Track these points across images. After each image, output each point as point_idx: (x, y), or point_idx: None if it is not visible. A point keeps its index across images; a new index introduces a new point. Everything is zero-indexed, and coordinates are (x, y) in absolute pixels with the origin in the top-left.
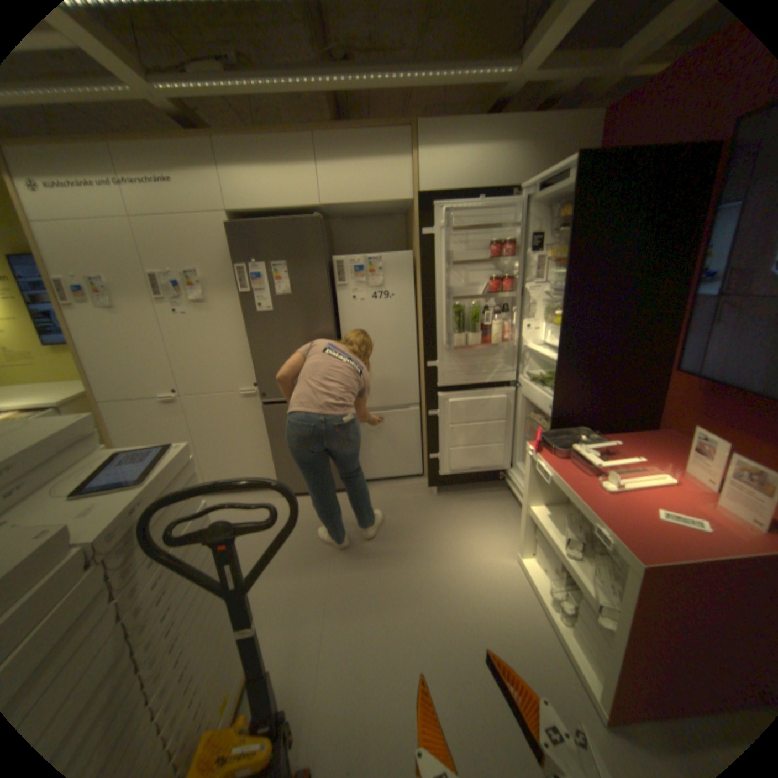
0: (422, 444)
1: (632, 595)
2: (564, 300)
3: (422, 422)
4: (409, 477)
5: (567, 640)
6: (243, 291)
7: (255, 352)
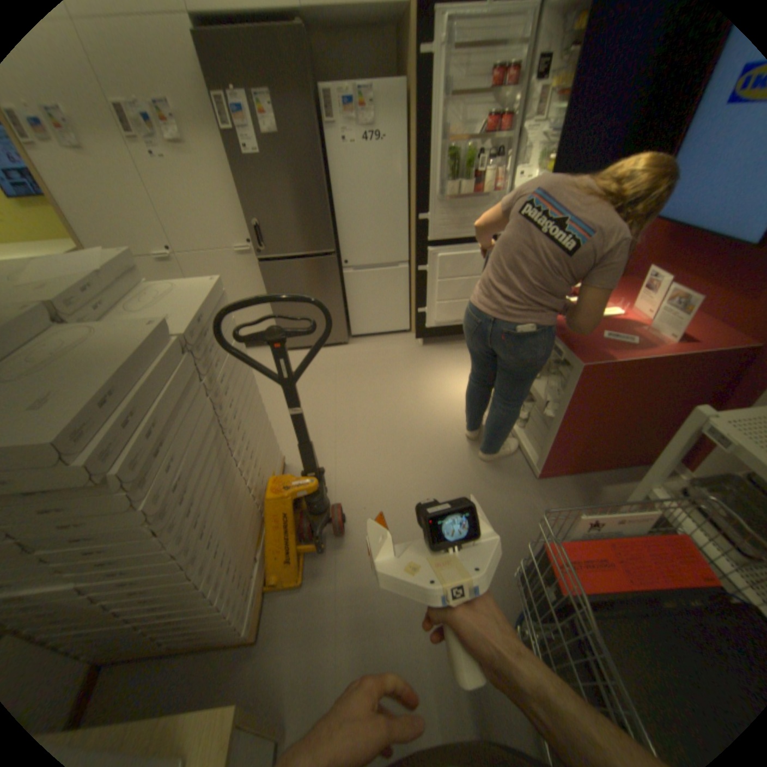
0: (411, 302)
1: (571, 388)
2: (560, 143)
3: (411, 280)
4: (398, 333)
5: (519, 434)
6: (224, 129)
7: (245, 203)
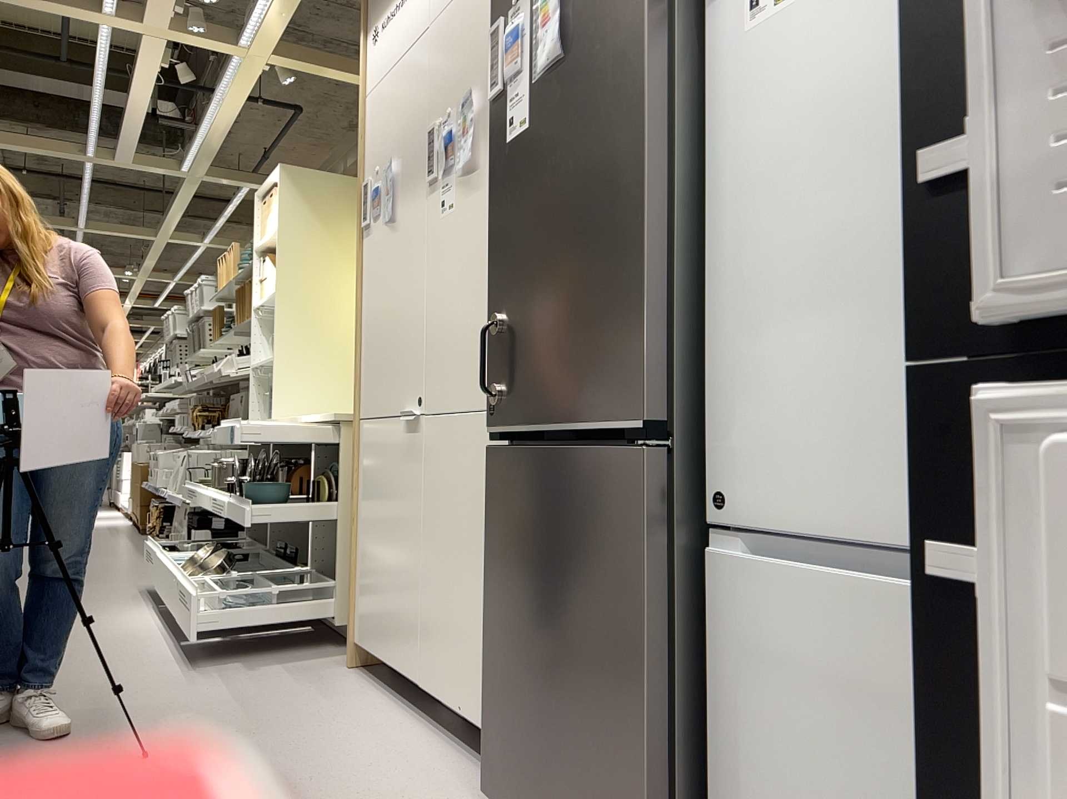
0: None
1: None
2: None
3: None
4: None
5: None
6: (493, 96)
7: (493, 270)
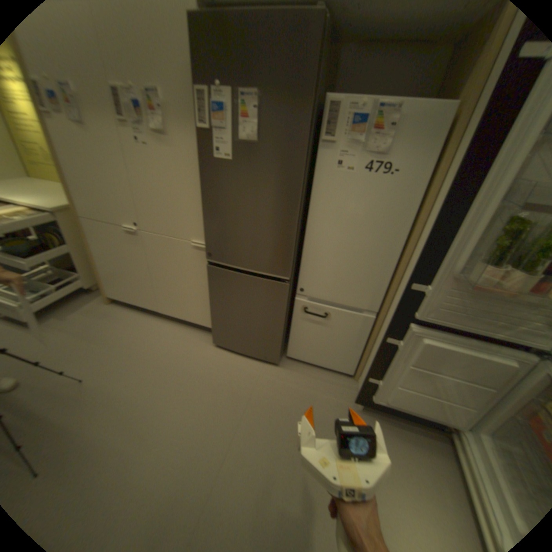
0: (364, 350)
1: None
2: None
3: (372, 330)
4: (338, 371)
5: None
6: (199, 125)
7: (205, 205)
